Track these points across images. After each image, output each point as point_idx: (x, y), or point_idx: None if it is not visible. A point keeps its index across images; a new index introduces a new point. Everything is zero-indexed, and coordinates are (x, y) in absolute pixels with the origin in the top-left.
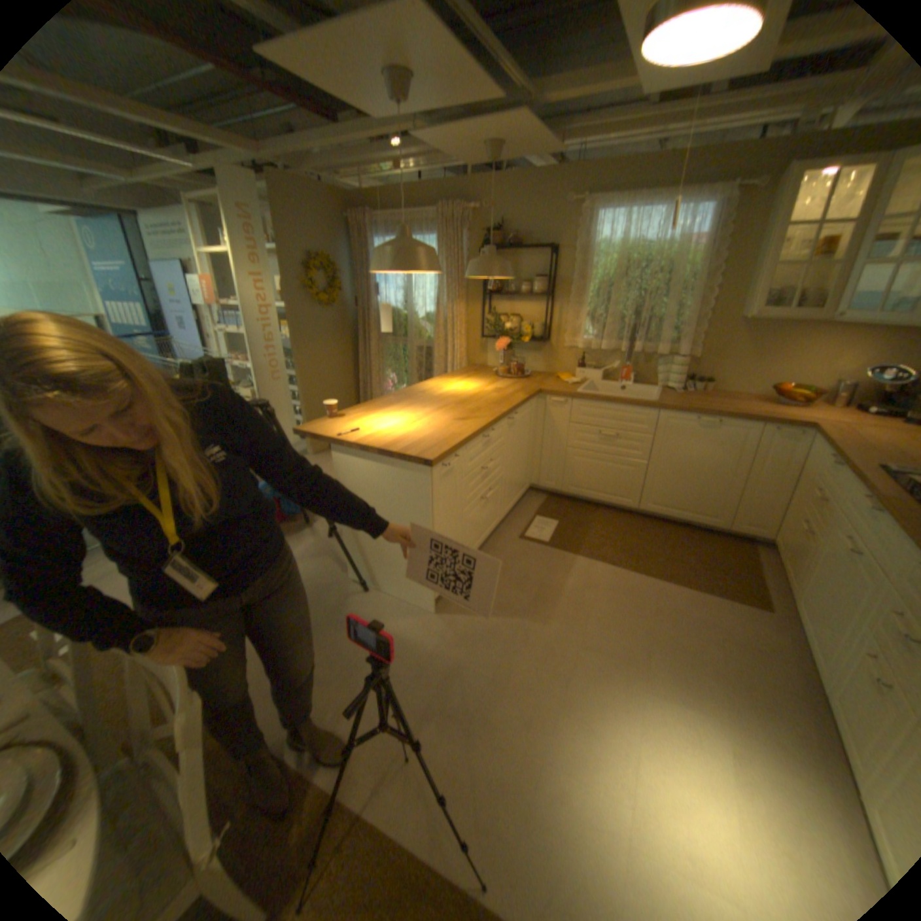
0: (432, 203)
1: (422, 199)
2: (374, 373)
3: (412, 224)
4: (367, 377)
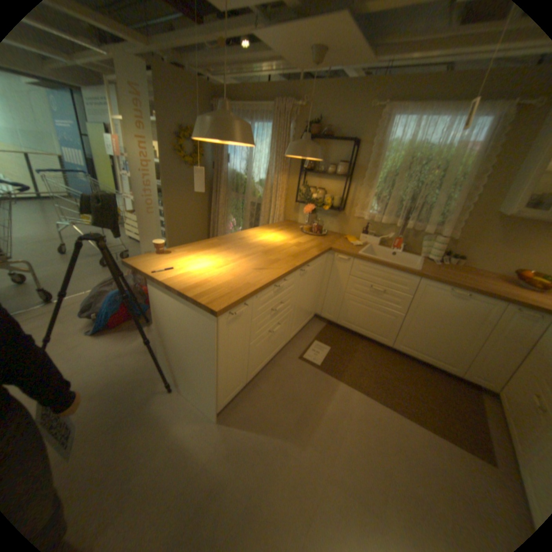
0: (272, 99)
1: (266, 96)
2: (220, 217)
3: (256, 114)
4: (215, 219)
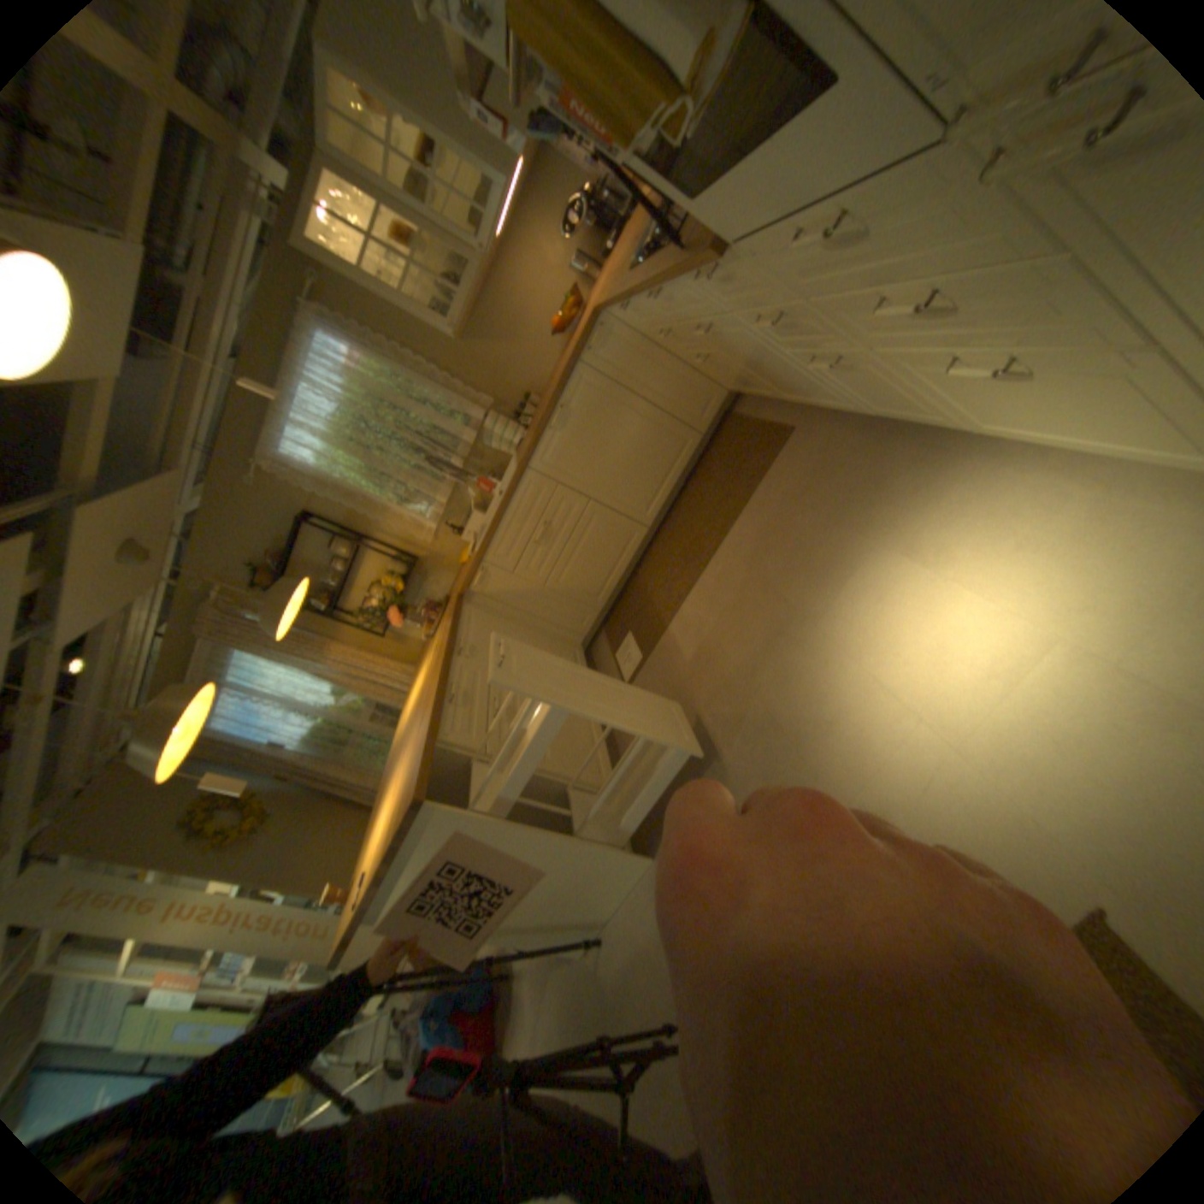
0: (195, 638)
1: (186, 646)
2: None
3: (211, 671)
4: None
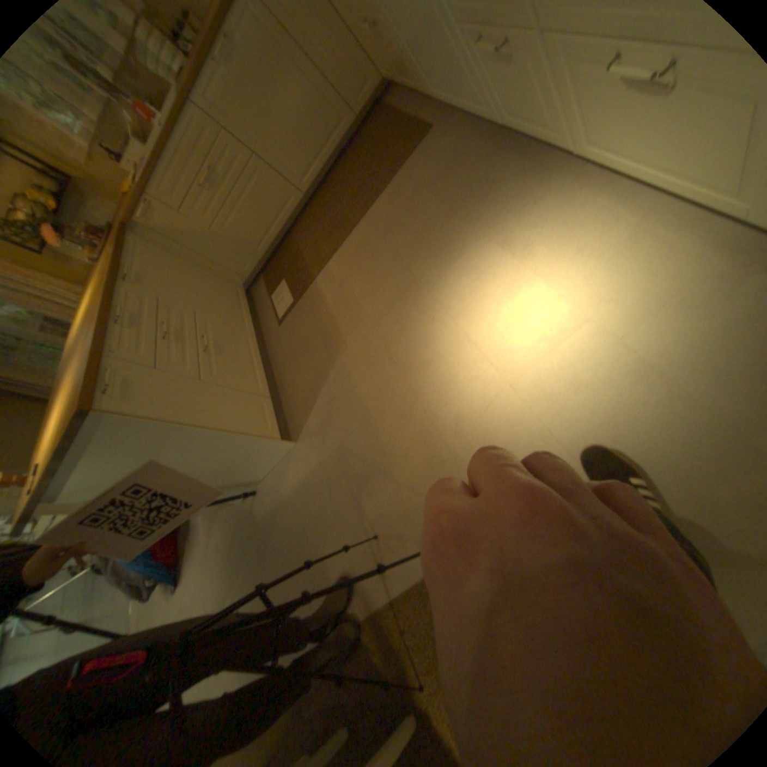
0: None
1: None
2: None
3: None
4: None
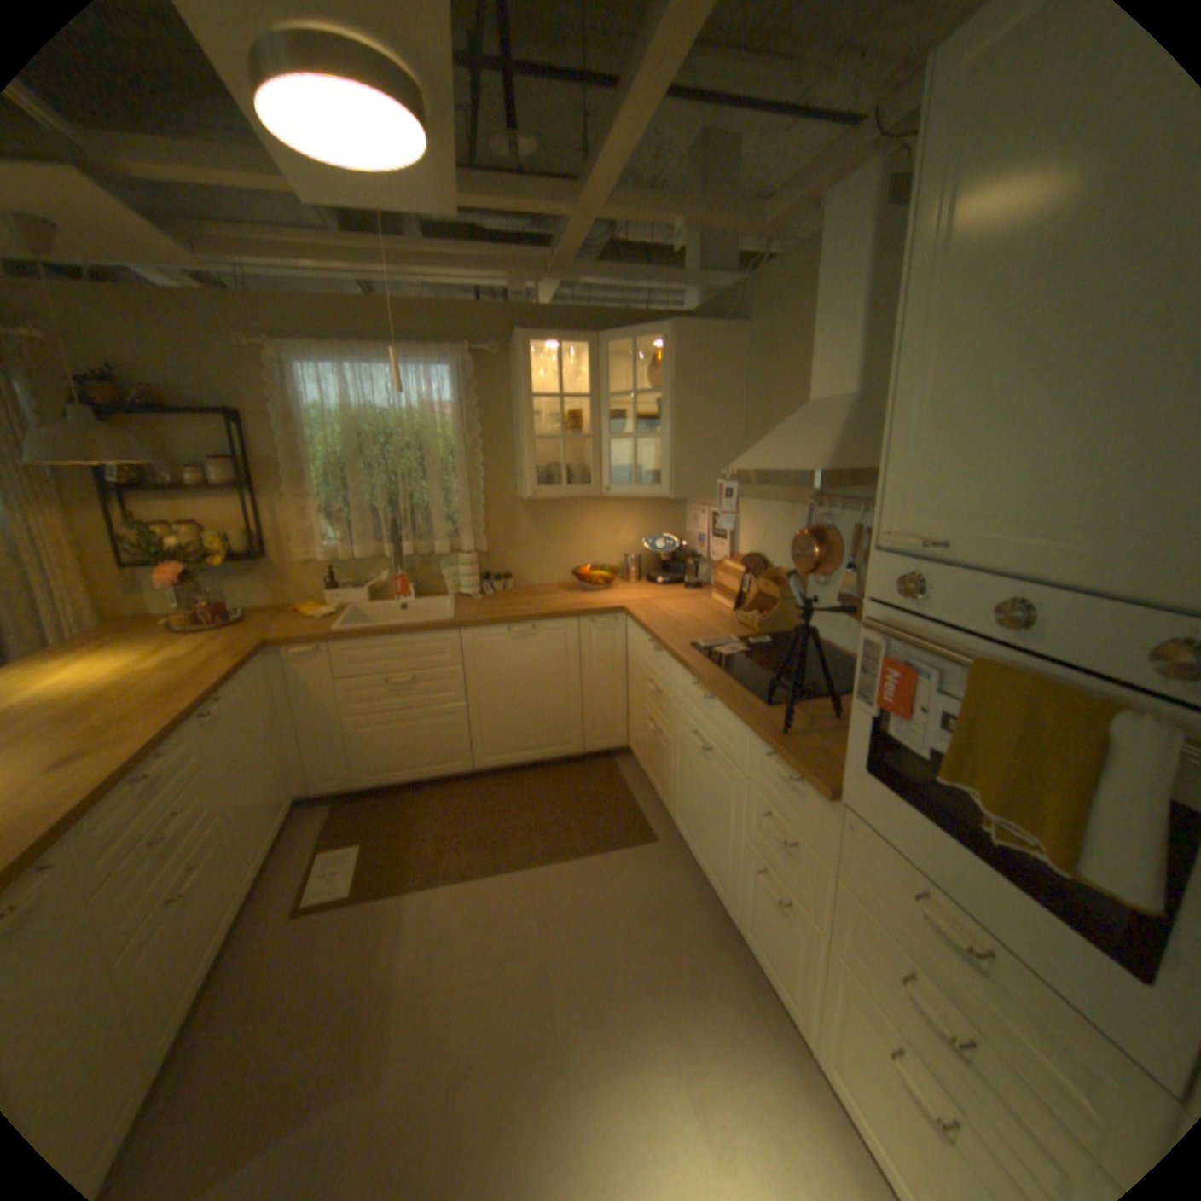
0: None
1: None
2: None
3: None
4: None
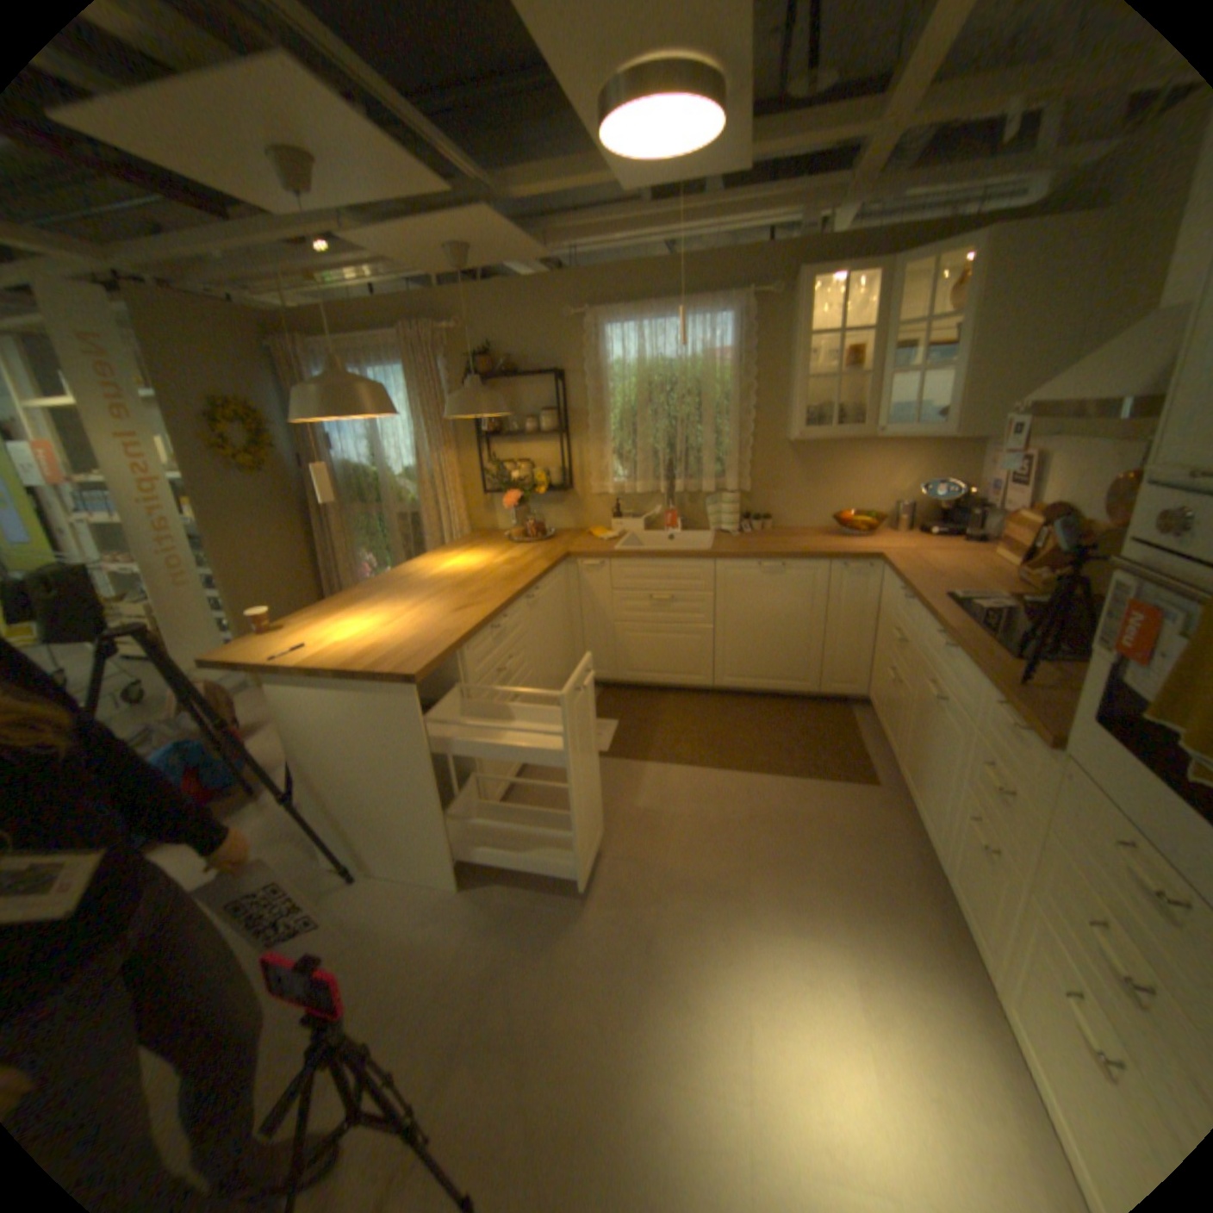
0: (389, 324)
1: (375, 319)
2: (339, 557)
3: (365, 352)
4: (329, 564)
